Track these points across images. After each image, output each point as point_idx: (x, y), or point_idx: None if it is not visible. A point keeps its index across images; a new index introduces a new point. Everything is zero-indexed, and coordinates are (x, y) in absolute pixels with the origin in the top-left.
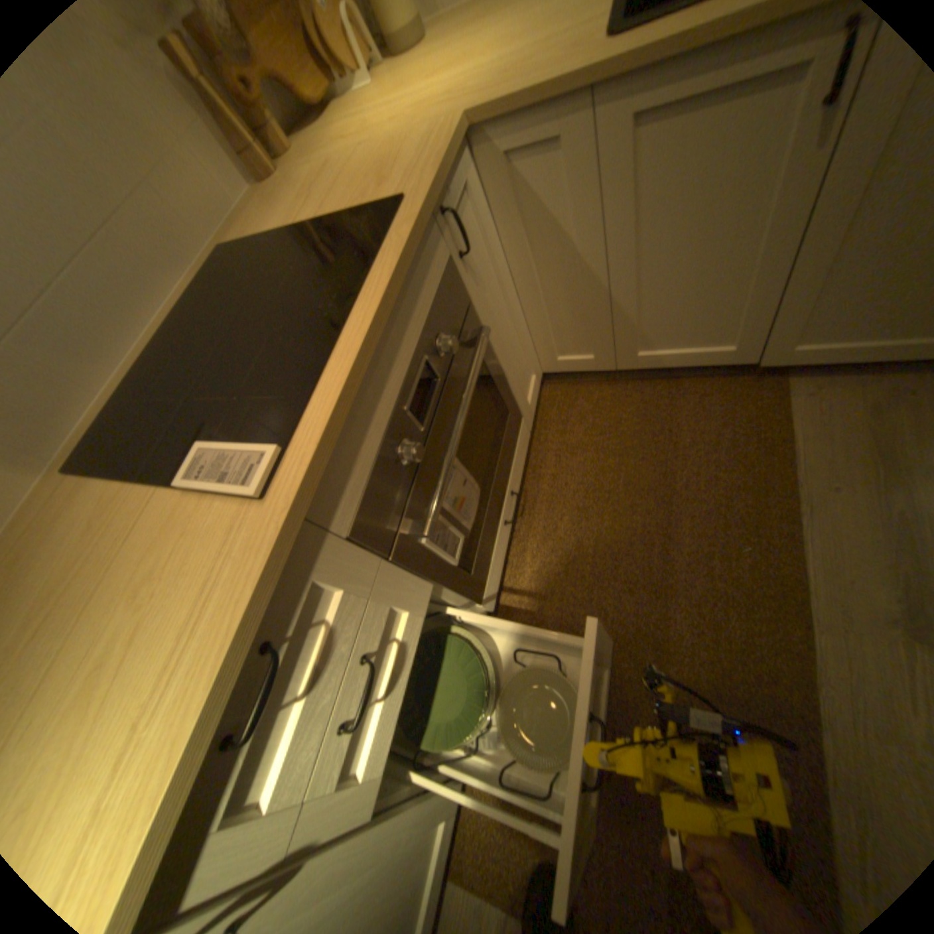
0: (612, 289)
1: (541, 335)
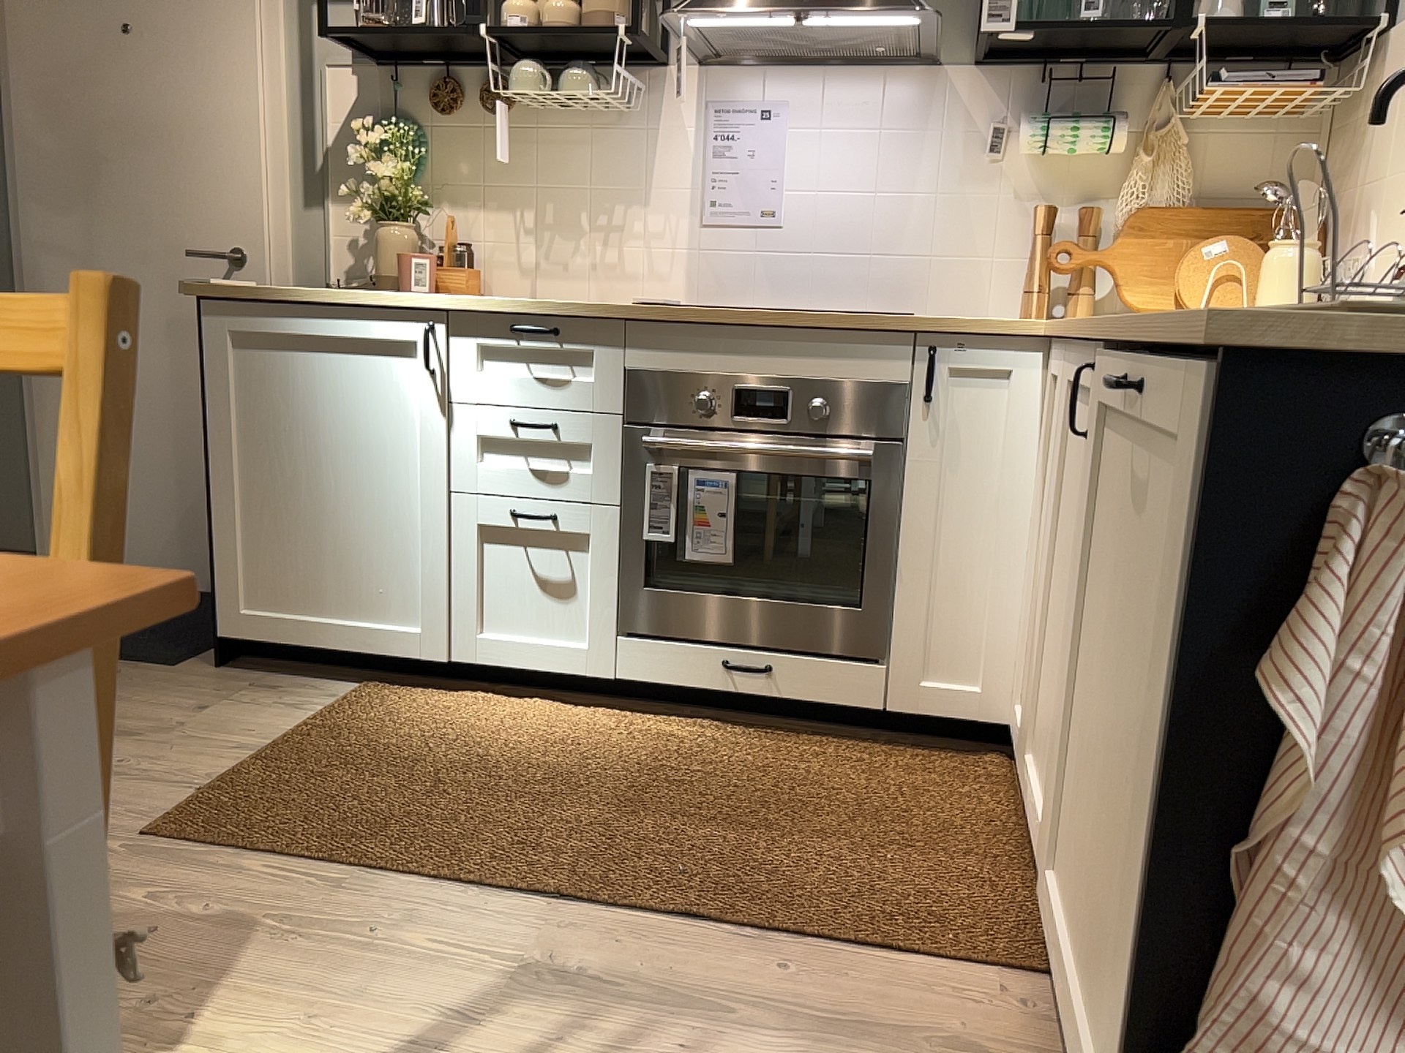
0: (1044, 602)
1: (1025, 645)
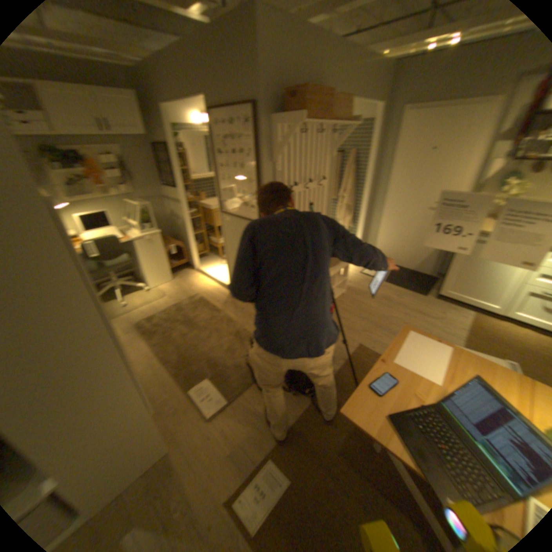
0: None
1: None
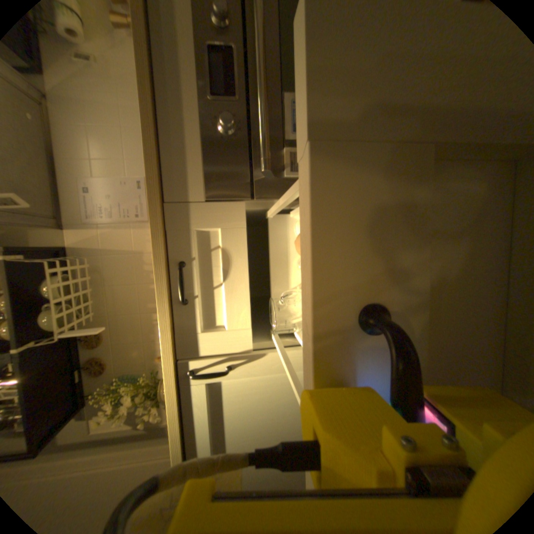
0: None
1: None
